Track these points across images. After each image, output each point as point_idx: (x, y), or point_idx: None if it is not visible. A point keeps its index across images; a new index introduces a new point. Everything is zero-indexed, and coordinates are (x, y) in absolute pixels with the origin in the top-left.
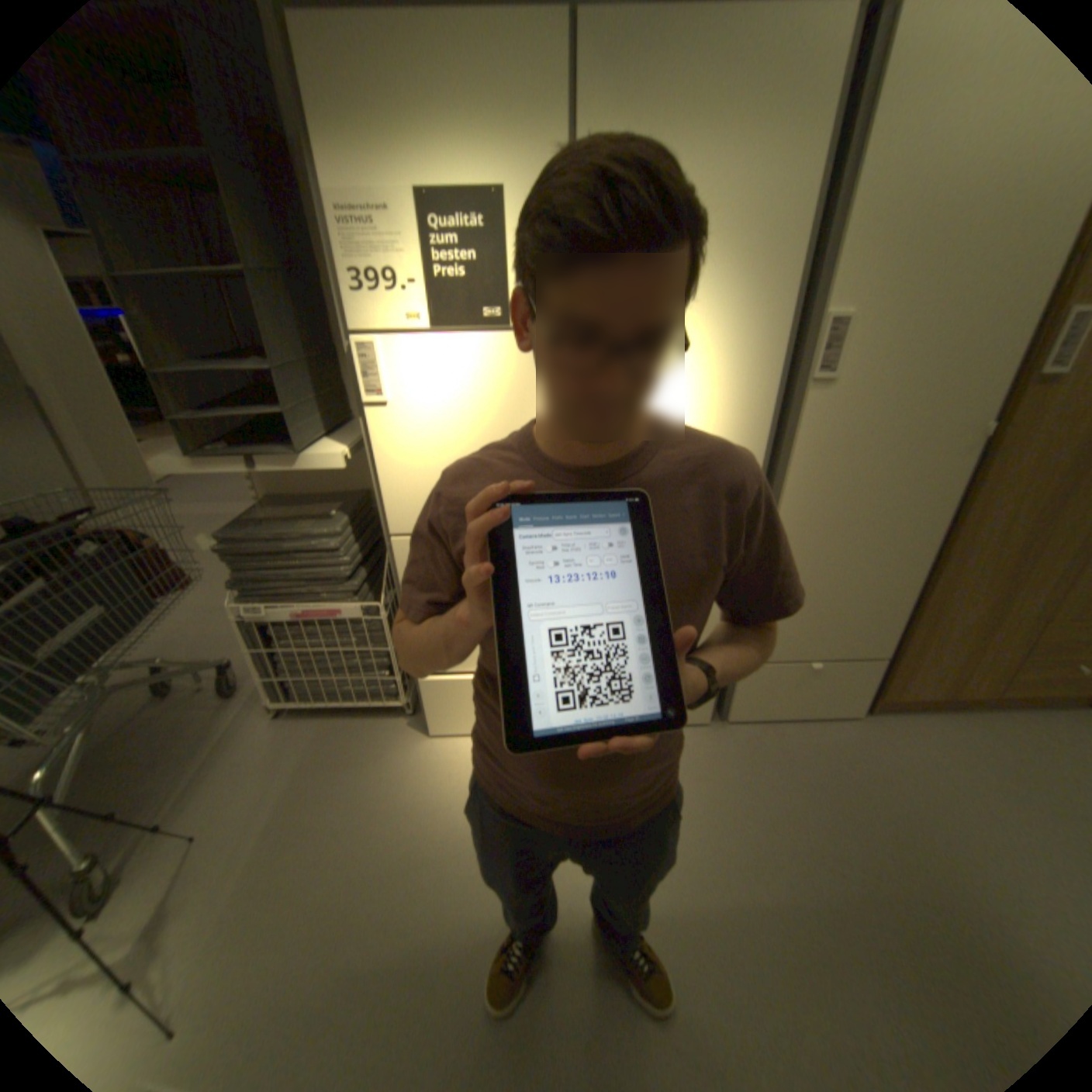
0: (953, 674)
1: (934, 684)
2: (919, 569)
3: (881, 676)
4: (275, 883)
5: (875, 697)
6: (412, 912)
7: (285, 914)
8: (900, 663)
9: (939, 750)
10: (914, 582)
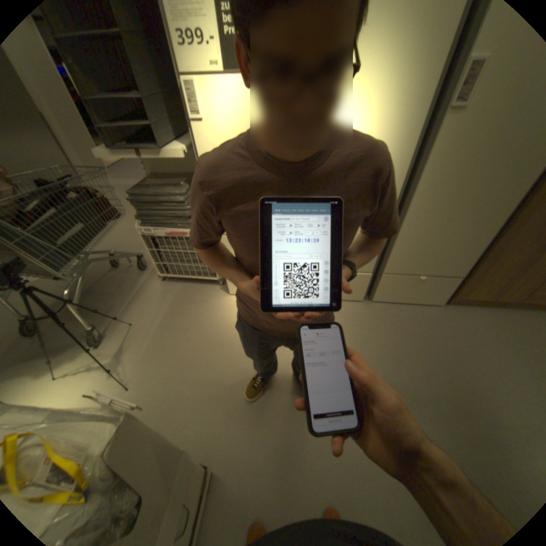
0: (498, 288)
1: (486, 292)
2: (493, 229)
3: (457, 285)
4: (164, 344)
5: (452, 296)
6: (218, 361)
7: (168, 356)
8: (470, 280)
9: (480, 323)
10: (488, 236)
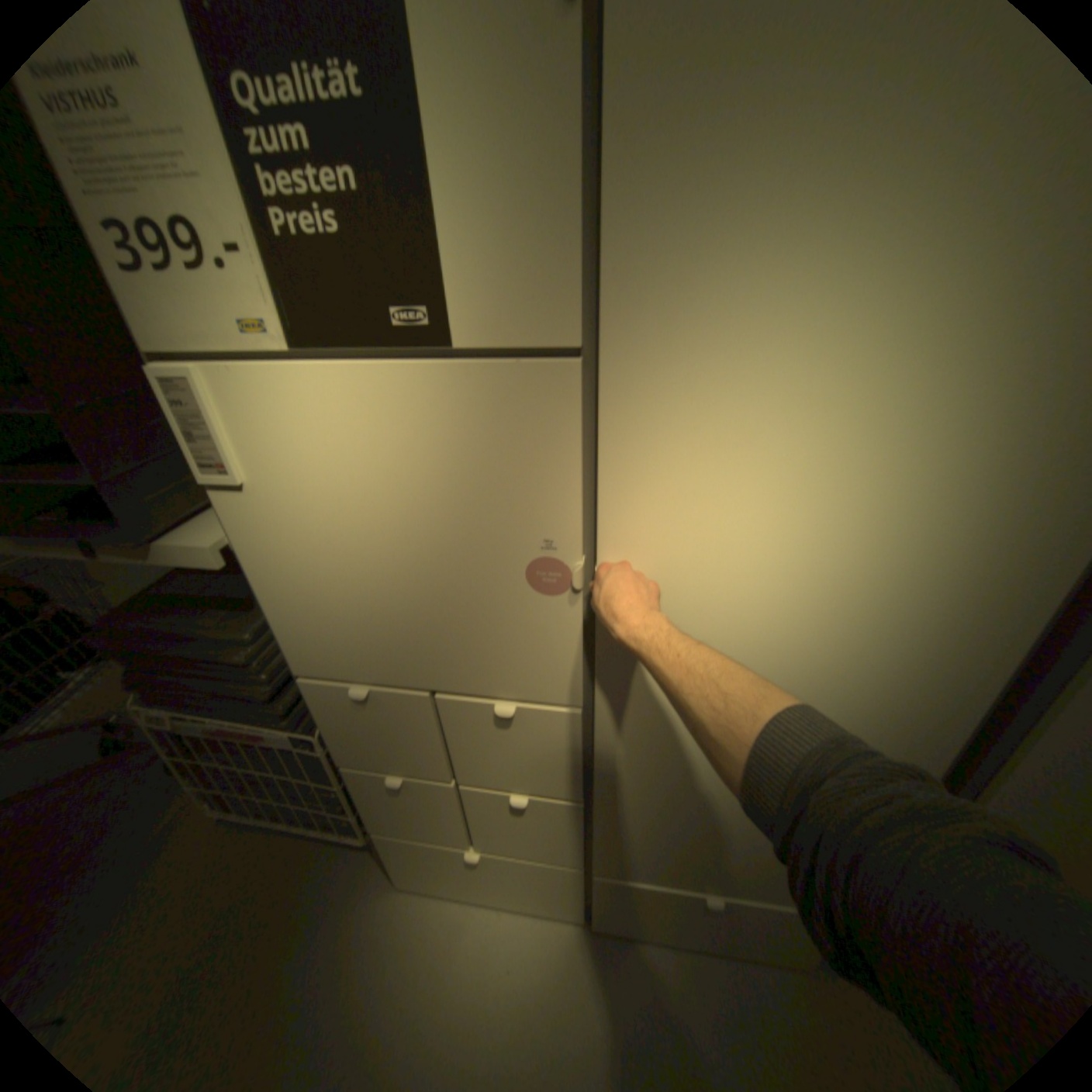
0: None
1: None
2: None
3: None
4: None
5: None
6: None
7: None
8: None
9: None
10: None
